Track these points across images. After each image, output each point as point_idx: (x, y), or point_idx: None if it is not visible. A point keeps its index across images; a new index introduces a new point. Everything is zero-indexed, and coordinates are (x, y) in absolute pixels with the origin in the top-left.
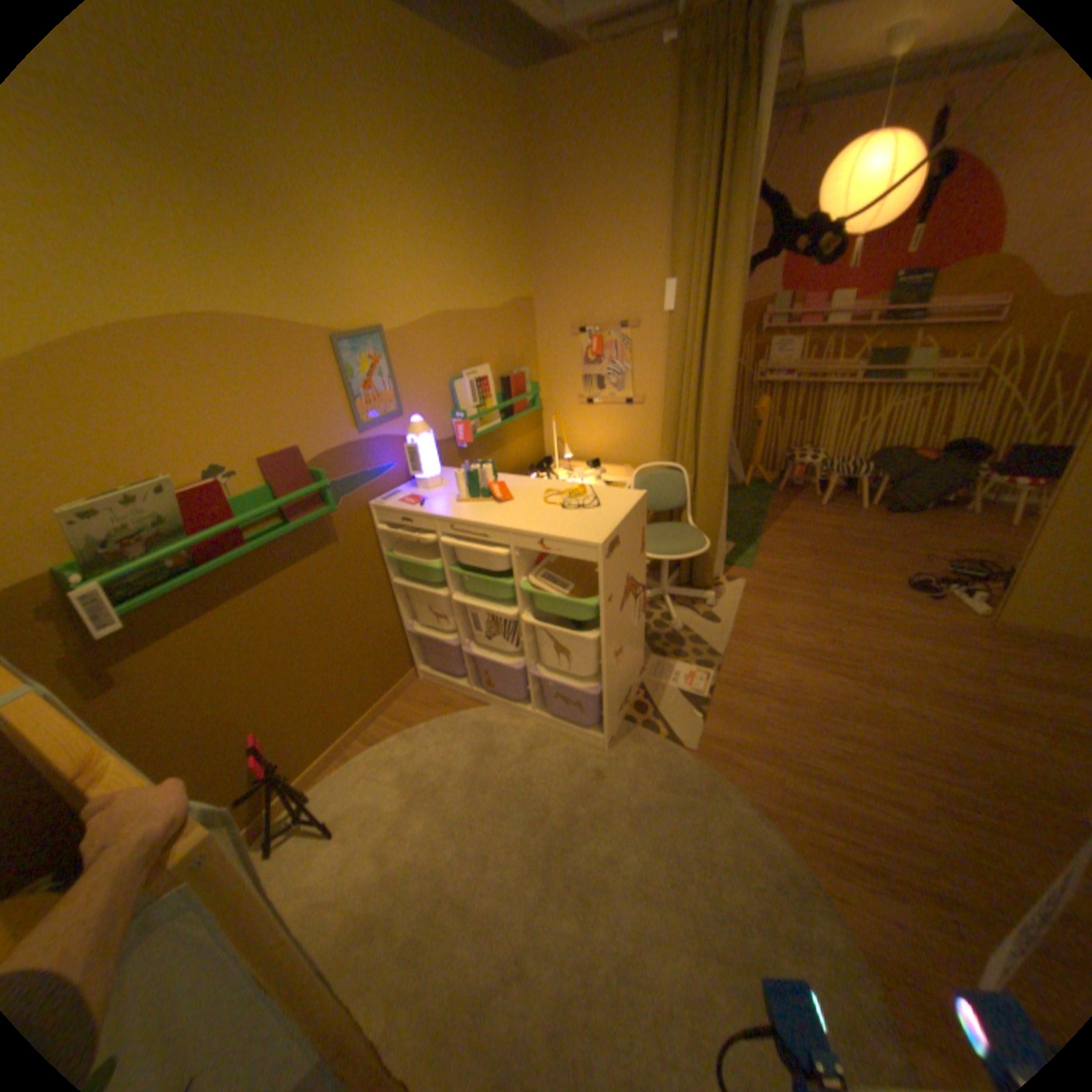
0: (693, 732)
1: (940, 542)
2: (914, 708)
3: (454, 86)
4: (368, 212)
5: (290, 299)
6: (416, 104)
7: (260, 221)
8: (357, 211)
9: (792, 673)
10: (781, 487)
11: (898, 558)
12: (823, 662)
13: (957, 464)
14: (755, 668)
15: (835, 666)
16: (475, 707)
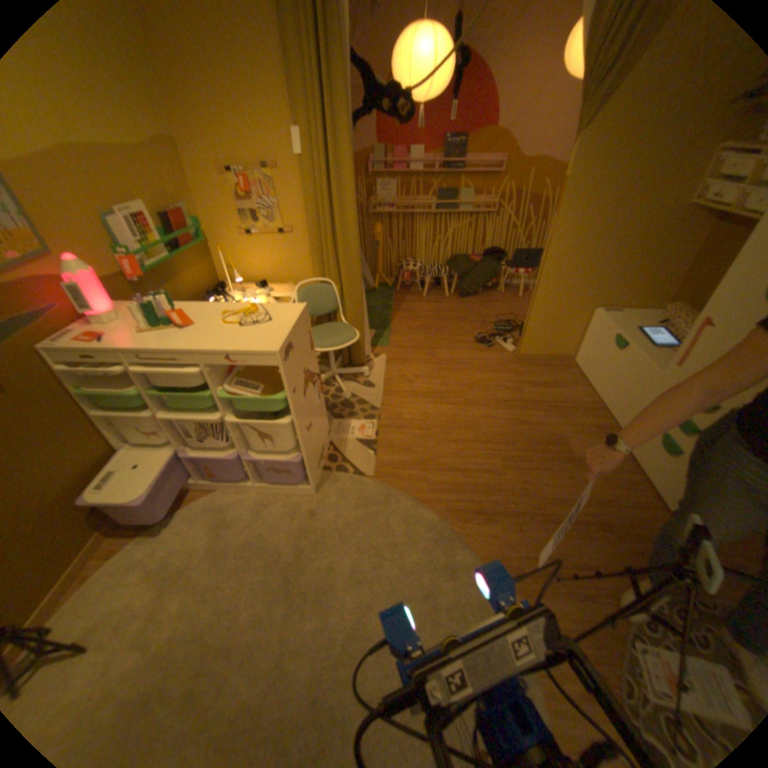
0: (370, 464)
1: (487, 312)
2: (486, 414)
3: None
4: None
5: None
6: None
7: None
8: None
9: (422, 410)
10: (398, 288)
11: (468, 326)
12: (438, 398)
13: (490, 264)
14: (400, 412)
15: (445, 399)
16: (204, 496)
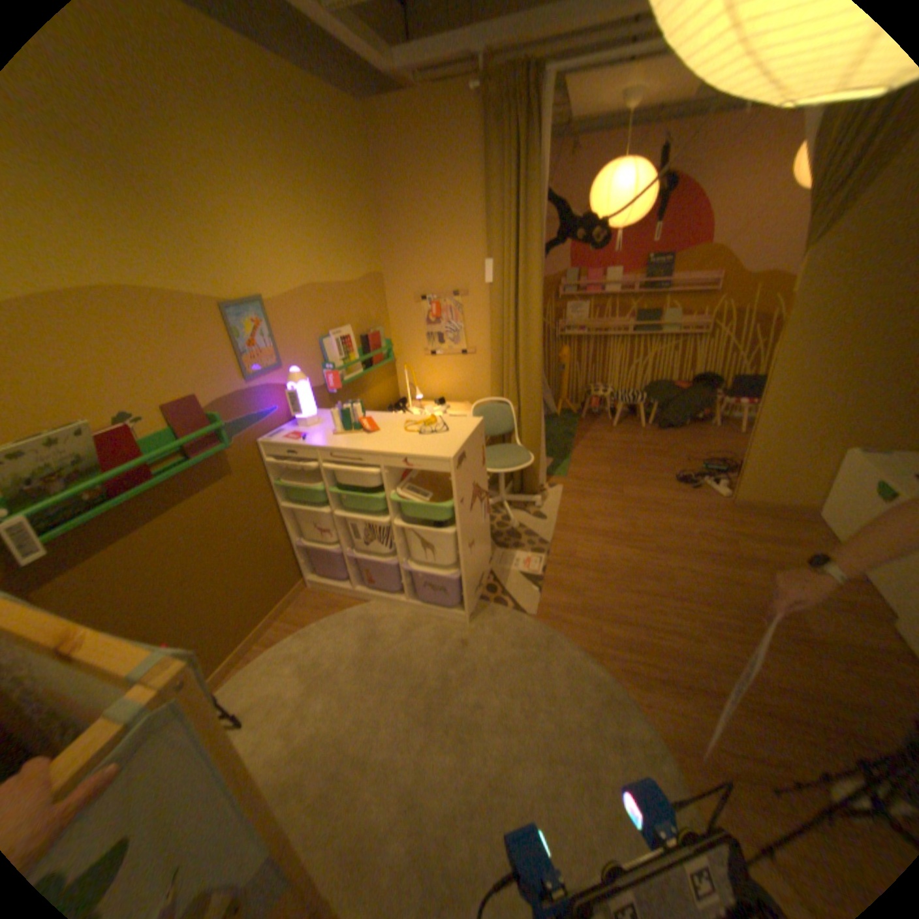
0: (532, 602)
1: (695, 448)
2: (685, 566)
3: (311, 111)
4: (246, 205)
5: (184, 274)
6: (282, 123)
7: (157, 212)
8: (237, 204)
9: (601, 551)
10: (583, 415)
11: (668, 461)
12: (622, 540)
13: (701, 392)
14: (574, 550)
15: (630, 542)
16: (357, 605)
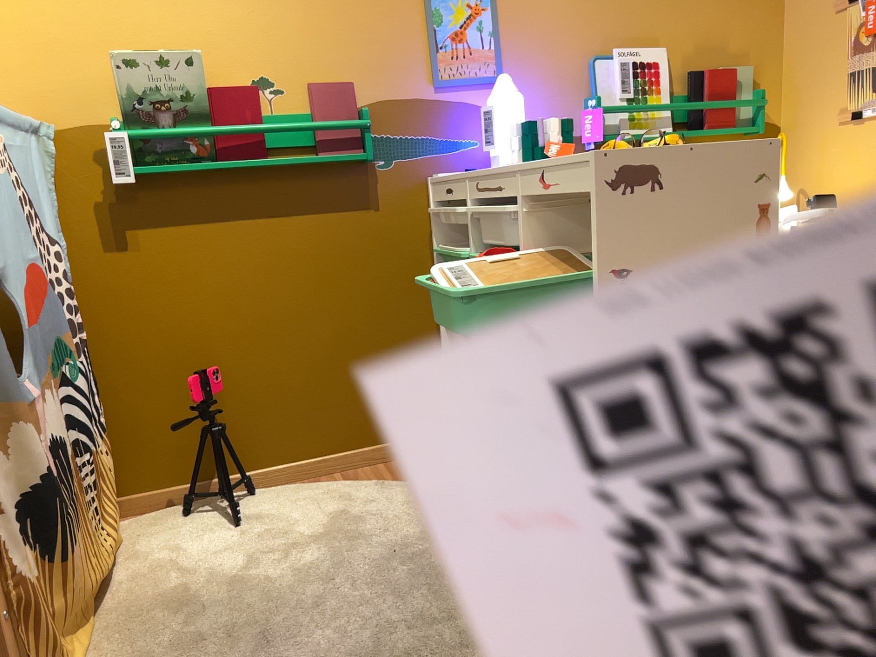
0: None
1: None
2: None
3: None
4: None
5: None
6: None
7: None
8: None
9: None
10: None
11: None
12: None
13: None
14: None
15: None
16: None
